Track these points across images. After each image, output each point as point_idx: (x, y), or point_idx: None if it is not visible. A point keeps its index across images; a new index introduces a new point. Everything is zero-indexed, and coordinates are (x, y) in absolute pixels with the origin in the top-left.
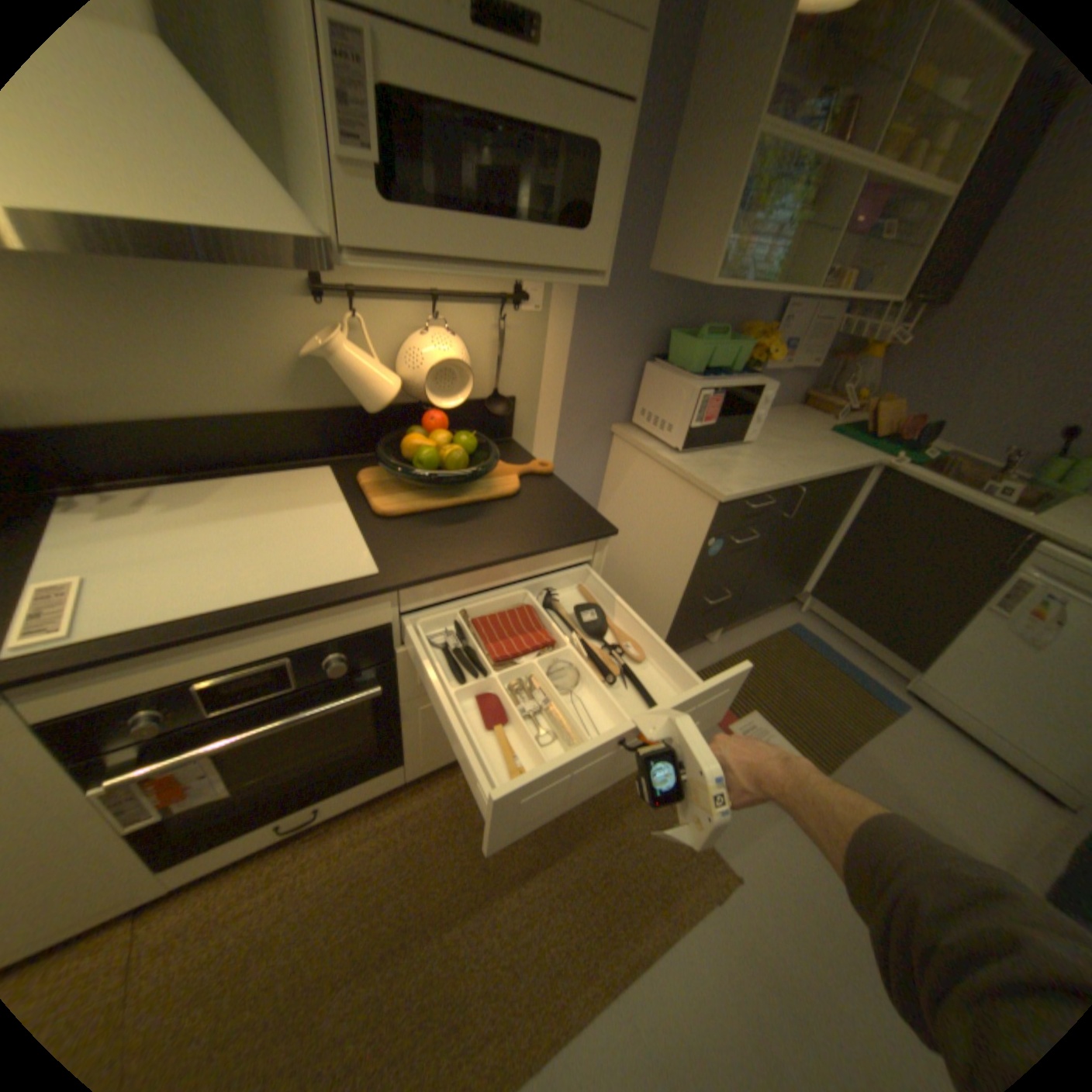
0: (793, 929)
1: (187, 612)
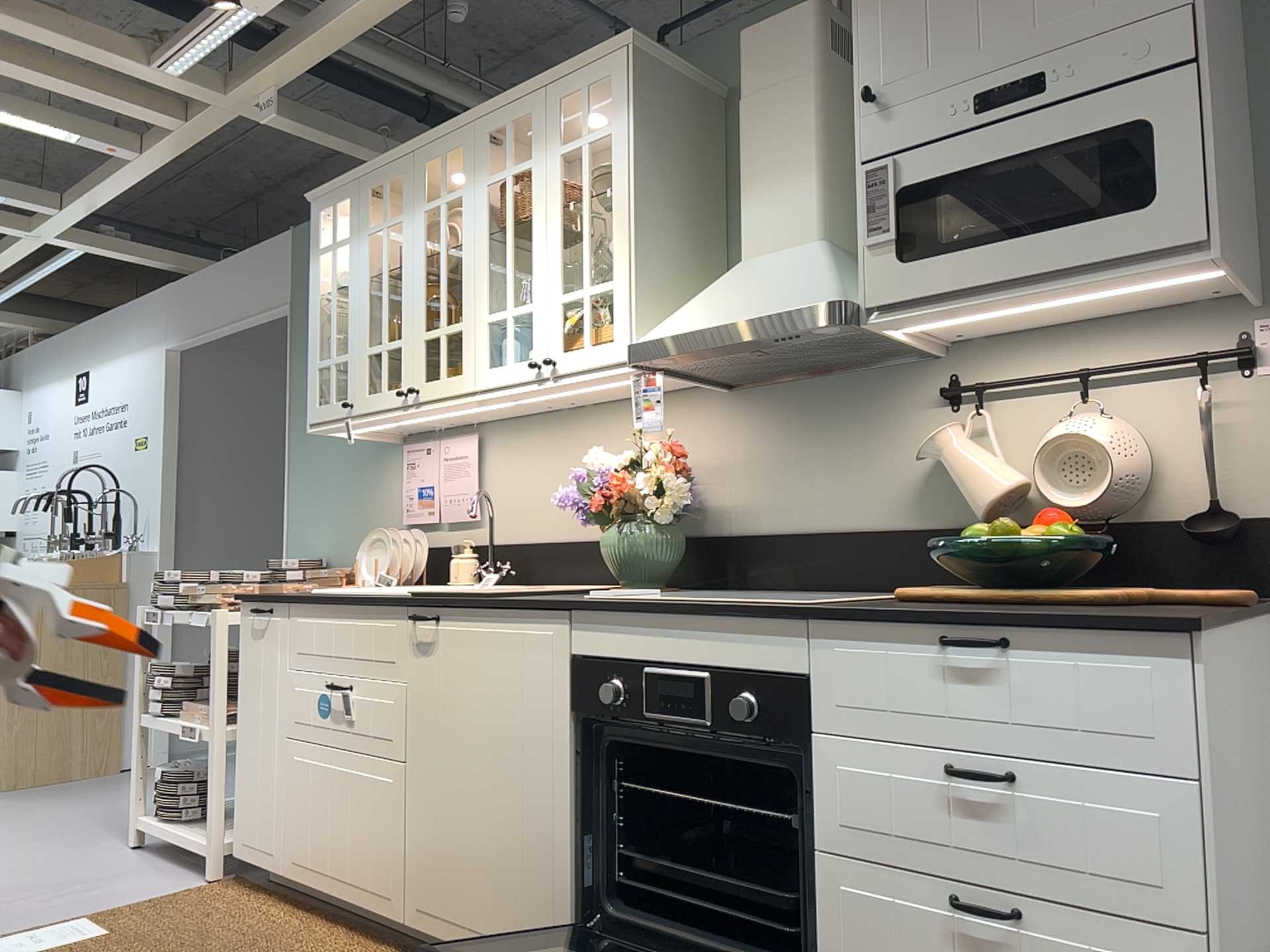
0: None
1: (671, 601)
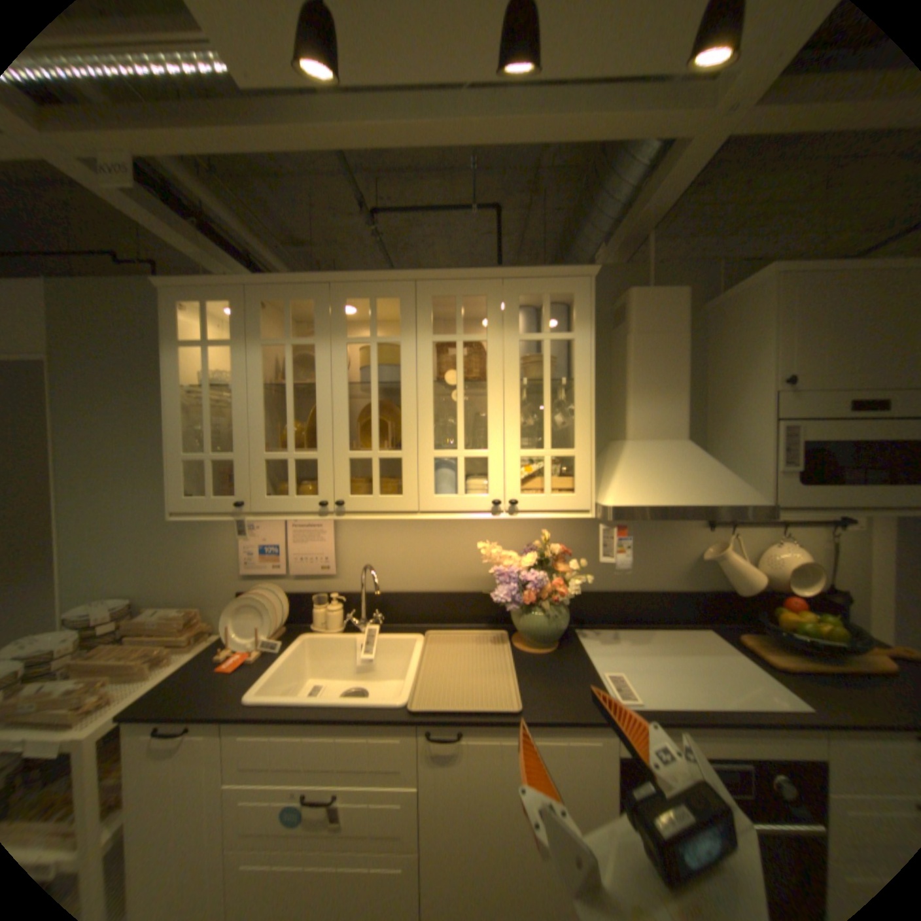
0: None
1: (697, 709)
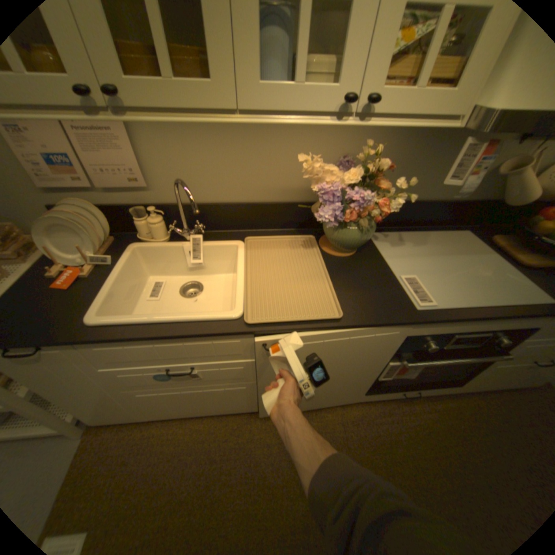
0: None
1: (474, 305)
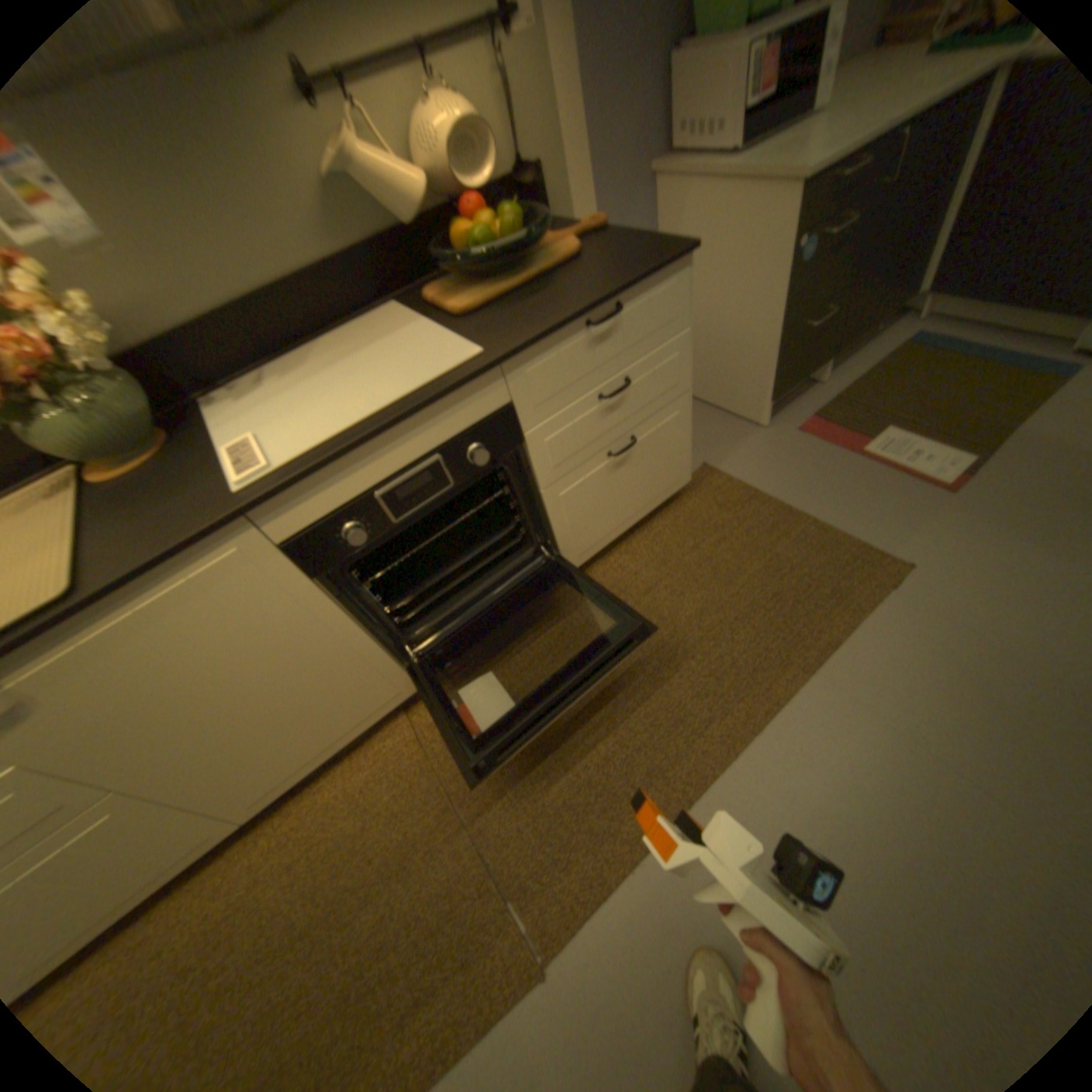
0: (977, 588)
1: (347, 428)
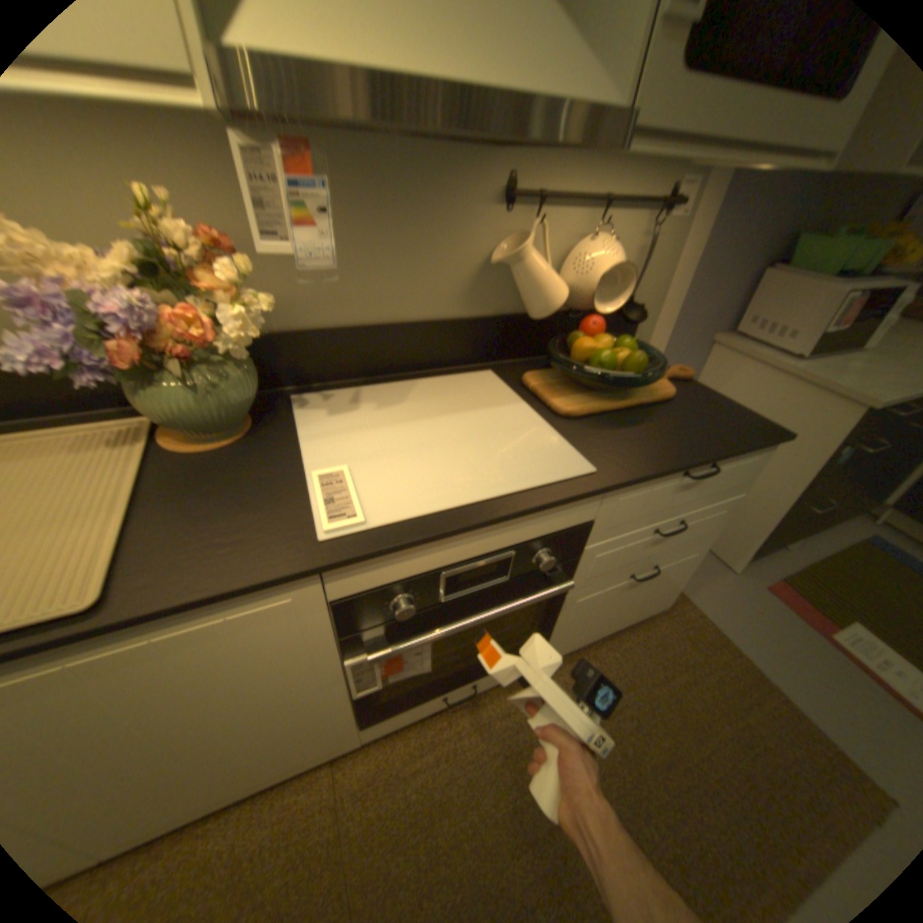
0: None
1: (450, 503)
